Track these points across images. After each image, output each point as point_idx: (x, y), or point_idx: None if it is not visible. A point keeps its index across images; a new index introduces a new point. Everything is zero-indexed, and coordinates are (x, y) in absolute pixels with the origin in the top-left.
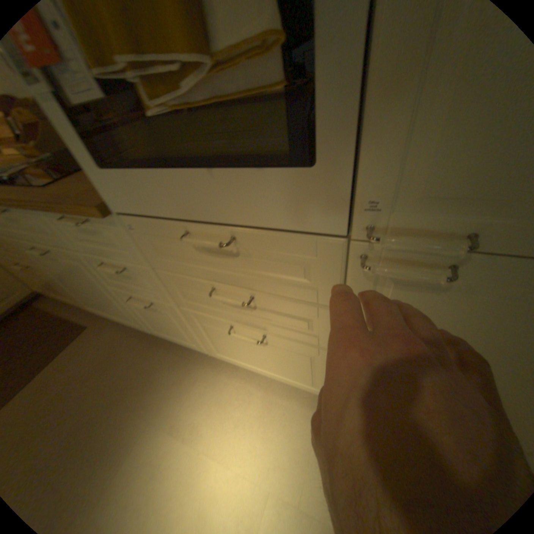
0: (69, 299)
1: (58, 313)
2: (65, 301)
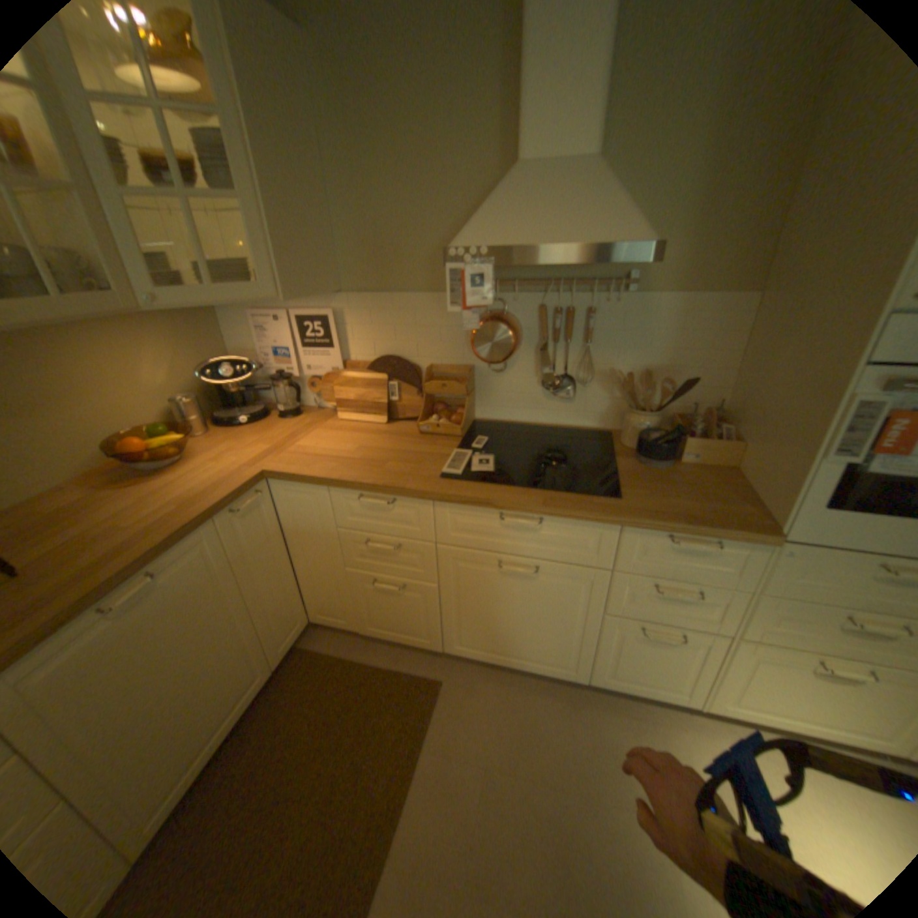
0: (438, 631)
1: (364, 657)
2: (416, 634)
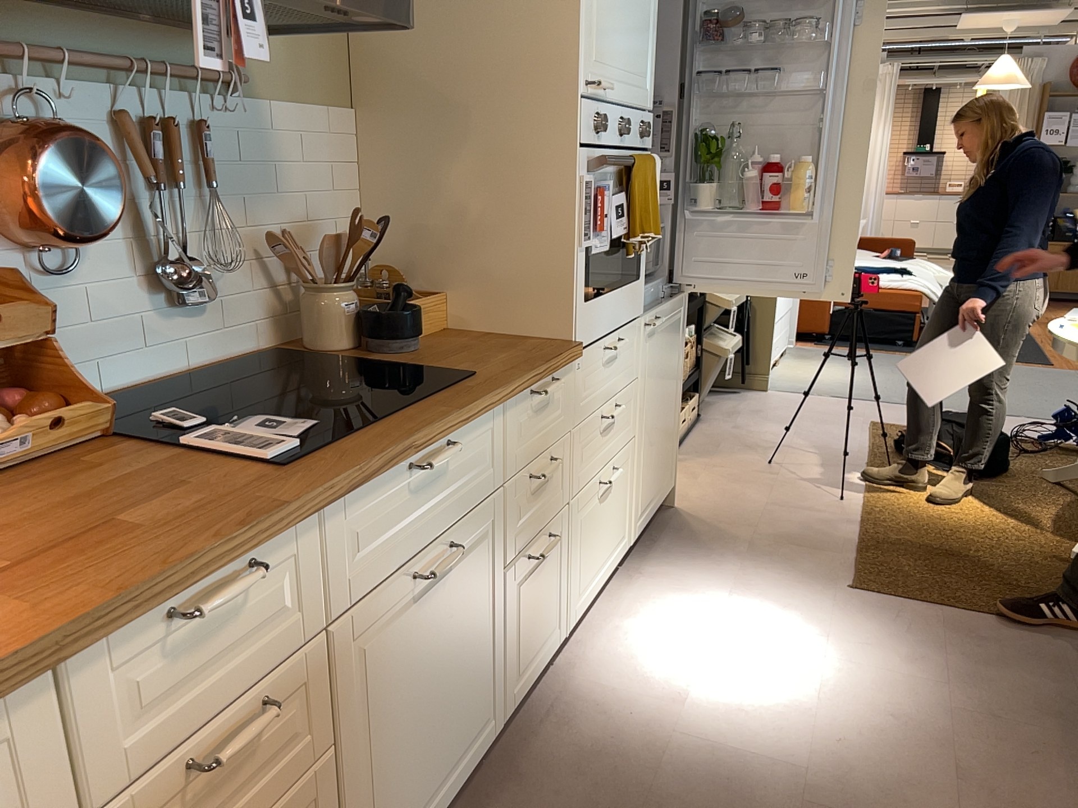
0: None
1: None
2: None
